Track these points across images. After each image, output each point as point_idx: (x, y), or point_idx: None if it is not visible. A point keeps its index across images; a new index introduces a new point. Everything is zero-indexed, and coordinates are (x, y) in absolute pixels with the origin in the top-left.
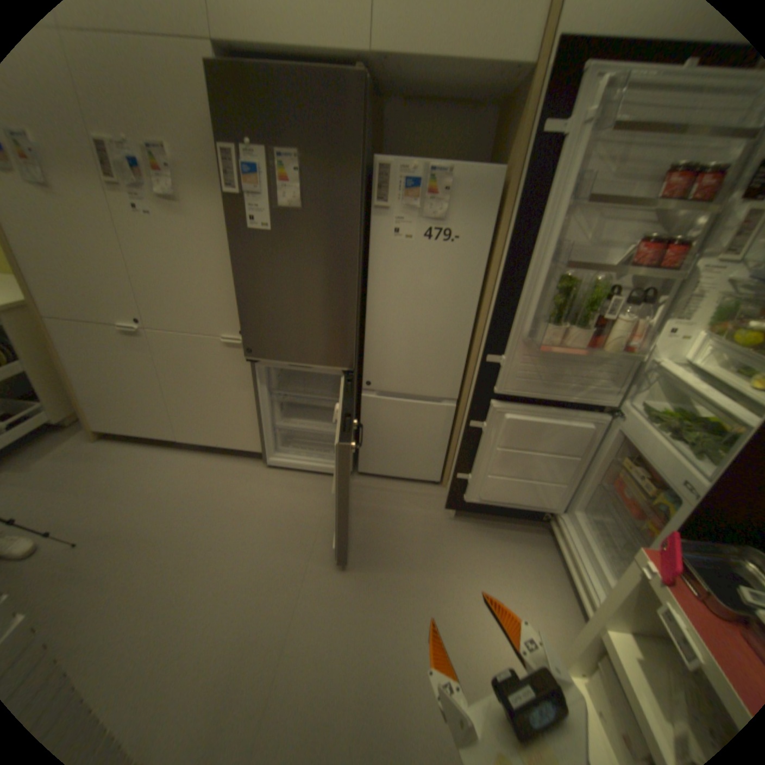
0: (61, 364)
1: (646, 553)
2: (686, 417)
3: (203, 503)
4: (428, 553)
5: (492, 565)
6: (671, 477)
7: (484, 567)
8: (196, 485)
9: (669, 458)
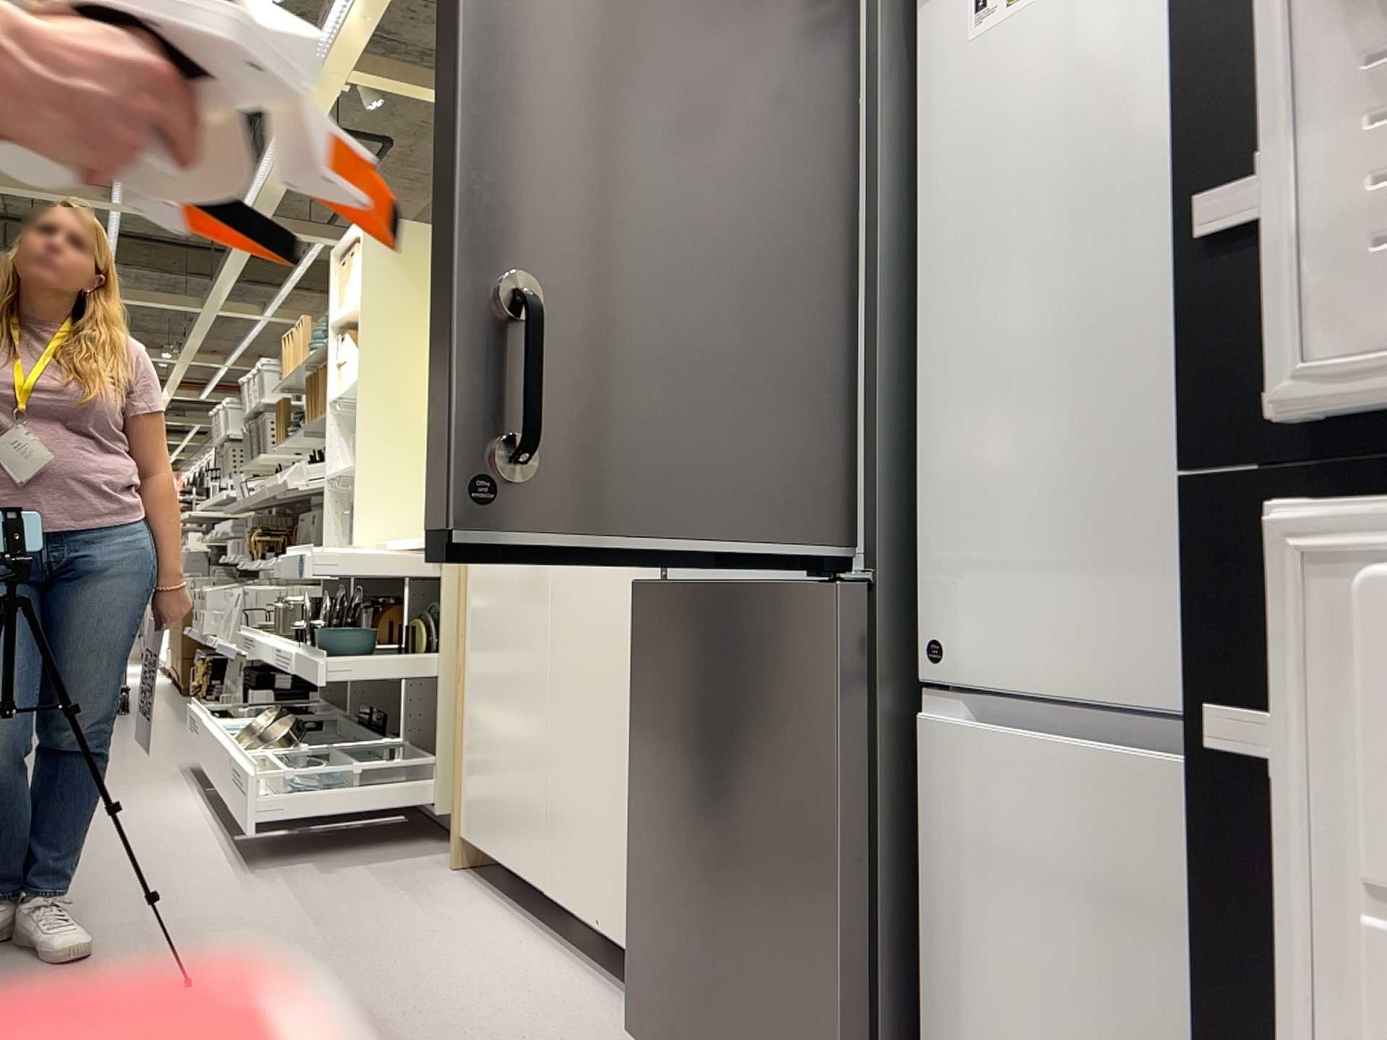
0: (461, 650)
1: None
2: None
3: None
4: None
5: None
6: None
7: None
8: (474, 1006)
9: None
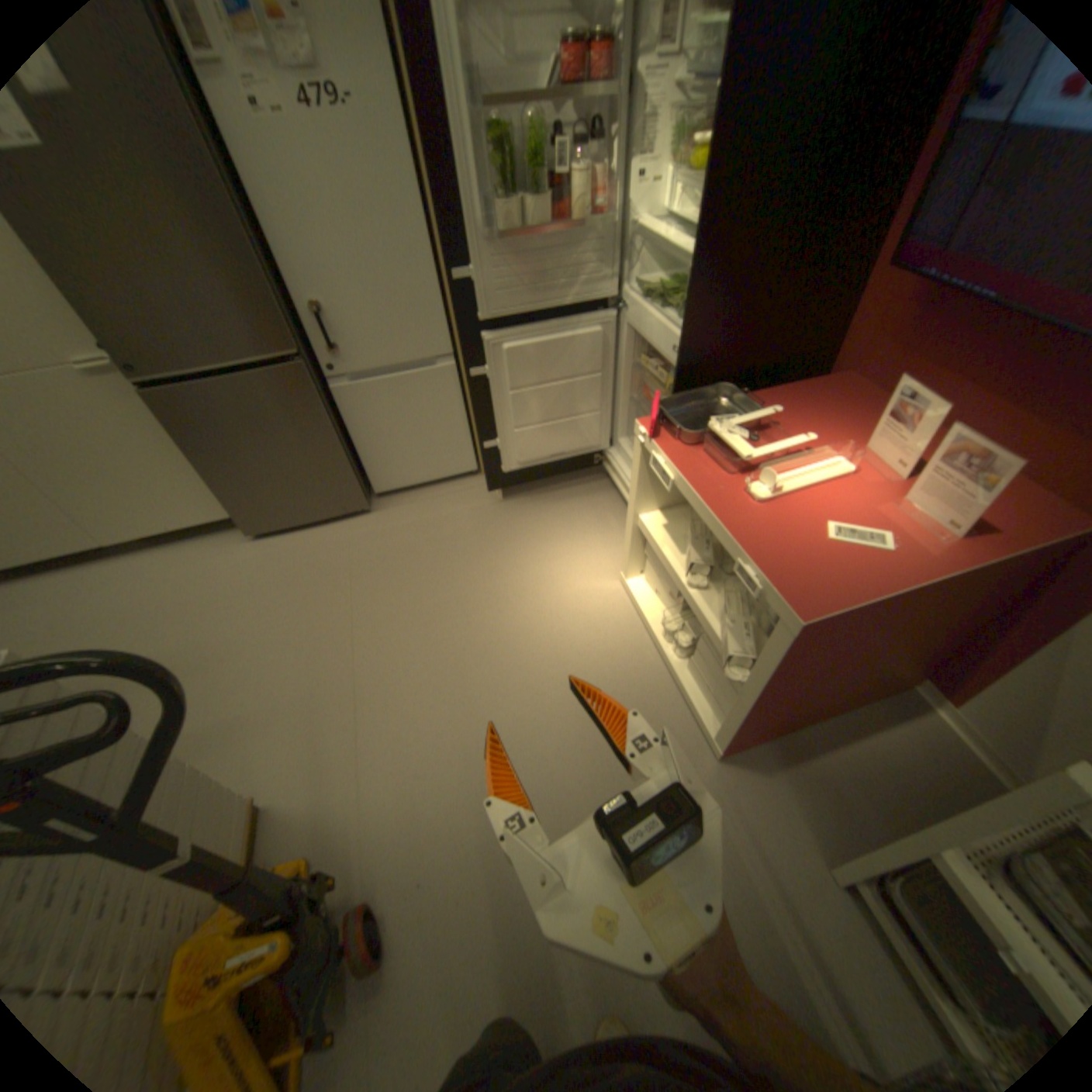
0: None
1: (639, 422)
2: (678, 283)
3: (186, 597)
4: (482, 542)
5: (551, 526)
6: (665, 350)
7: (543, 531)
8: (166, 584)
9: (661, 330)
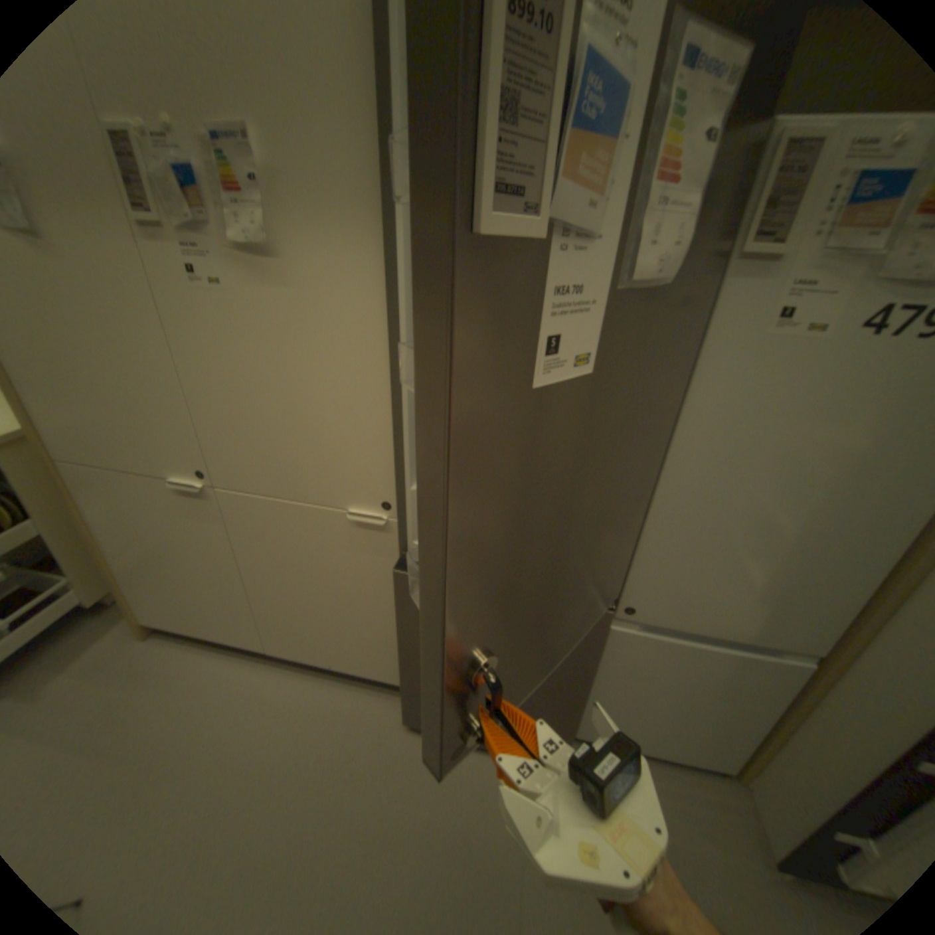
0: (86, 530)
1: None
2: None
3: (306, 798)
4: None
5: None
6: None
7: None
8: (296, 750)
9: None
